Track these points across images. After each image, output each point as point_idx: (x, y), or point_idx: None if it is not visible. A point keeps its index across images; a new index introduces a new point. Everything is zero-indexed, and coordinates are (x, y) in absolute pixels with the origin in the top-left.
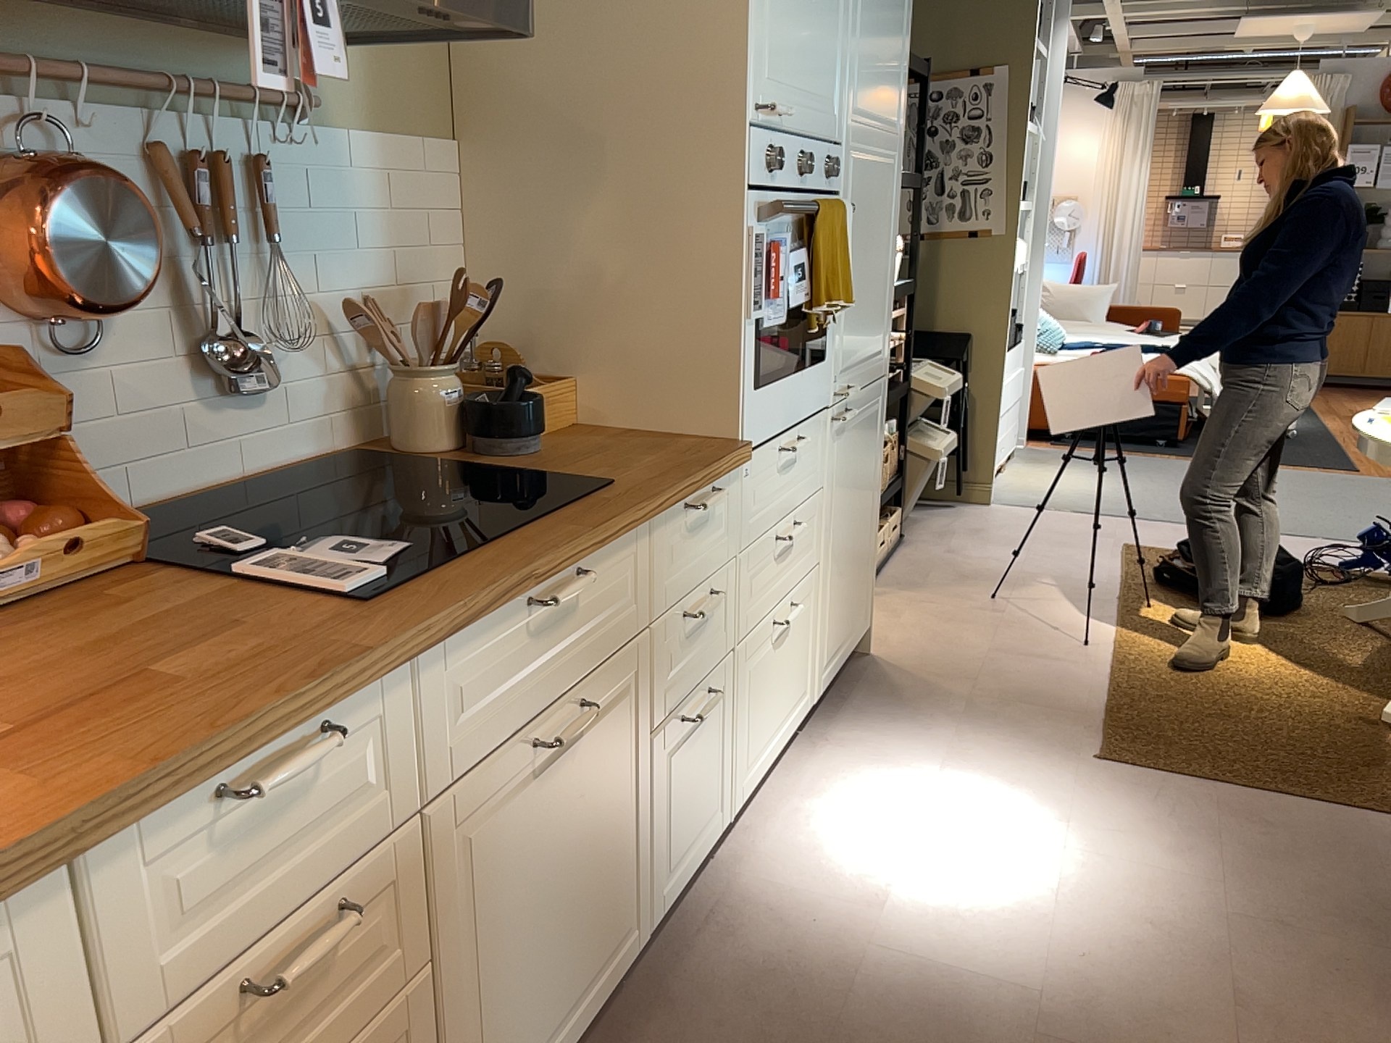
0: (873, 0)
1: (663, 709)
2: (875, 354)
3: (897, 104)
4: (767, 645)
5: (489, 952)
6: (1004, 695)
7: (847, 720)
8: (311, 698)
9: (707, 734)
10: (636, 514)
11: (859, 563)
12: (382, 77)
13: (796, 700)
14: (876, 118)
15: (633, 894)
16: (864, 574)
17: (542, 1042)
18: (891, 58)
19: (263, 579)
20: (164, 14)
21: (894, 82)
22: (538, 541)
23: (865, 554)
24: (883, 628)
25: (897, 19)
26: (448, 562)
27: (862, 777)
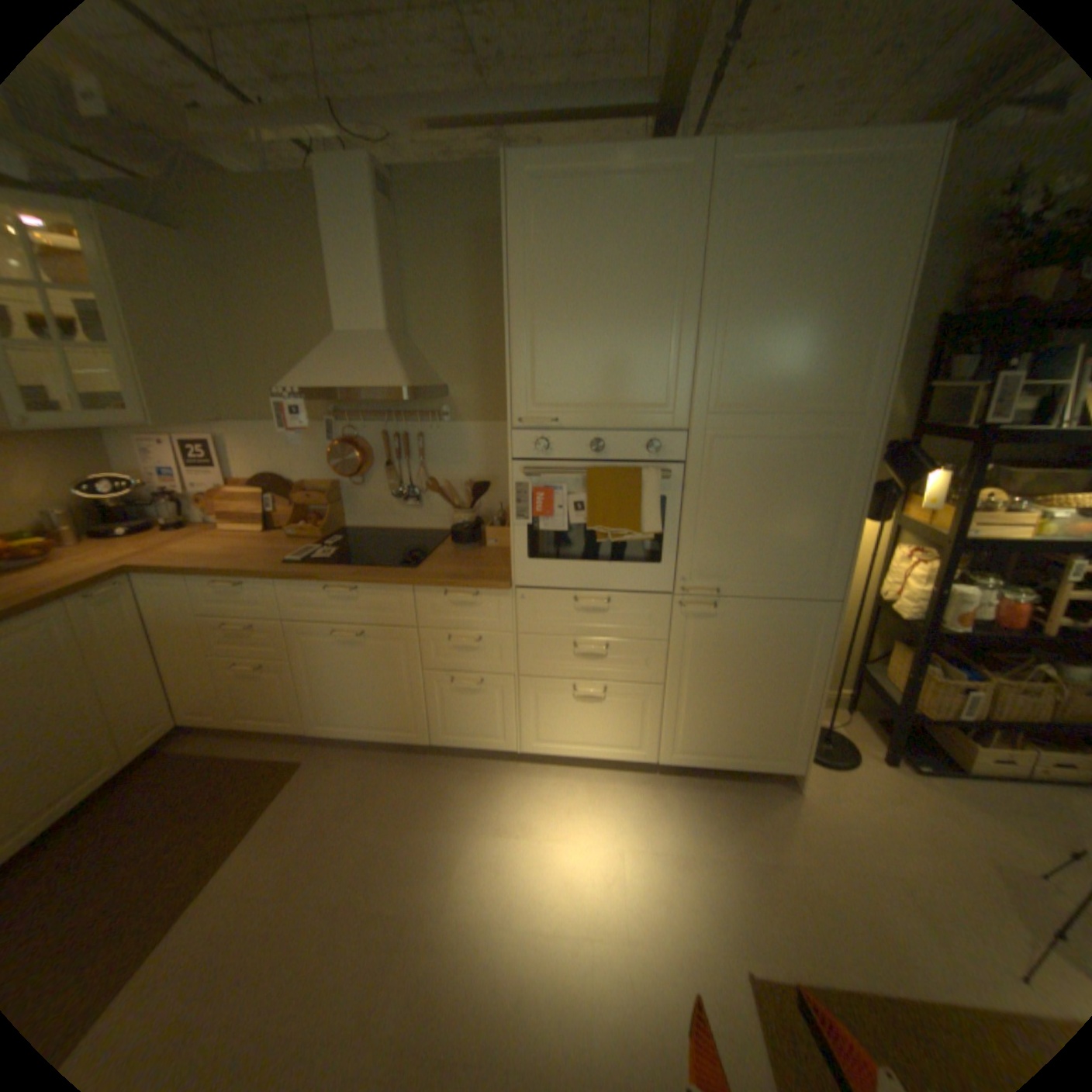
0: (755, 319)
1: (432, 665)
2: (797, 580)
3: (850, 388)
4: (564, 694)
5: (317, 679)
6: (815, 897)
7: (690, 796)
8: (229, 574)
9: (482, 699)
10: (385, 580)
11: (759, 718)
12: (486, 401)
13: (618, 746)
14: (778, 405)
15: (414, 723)
16: (777, 731)
17: (351, 727)
18: (821, 354)
19: (299, 551)
20: (384, 395)
21: (833, 371)
22: (338, 572)
23: (779, 719)
24: (860, 798)
25: (842, 318)
26: (317, 565)
27: (624, 814)
